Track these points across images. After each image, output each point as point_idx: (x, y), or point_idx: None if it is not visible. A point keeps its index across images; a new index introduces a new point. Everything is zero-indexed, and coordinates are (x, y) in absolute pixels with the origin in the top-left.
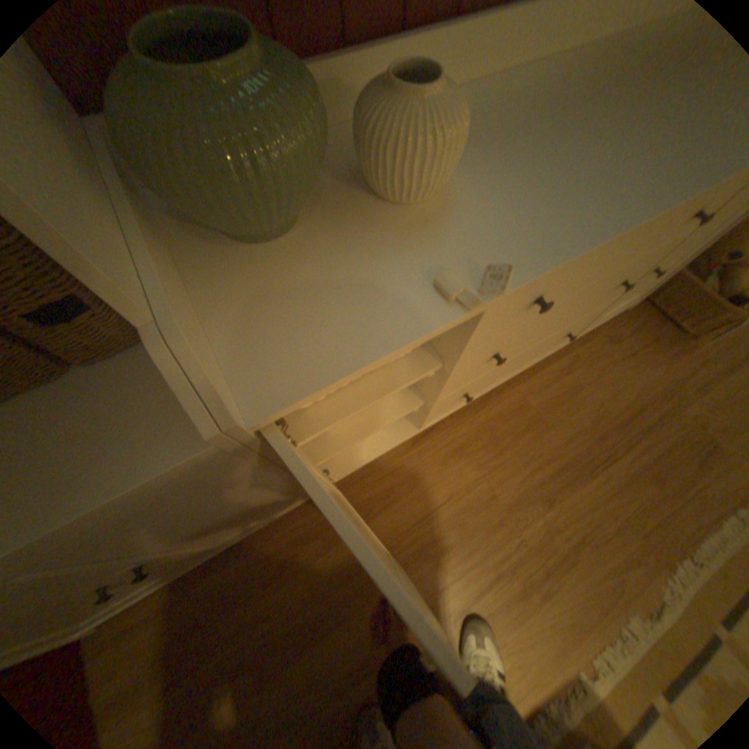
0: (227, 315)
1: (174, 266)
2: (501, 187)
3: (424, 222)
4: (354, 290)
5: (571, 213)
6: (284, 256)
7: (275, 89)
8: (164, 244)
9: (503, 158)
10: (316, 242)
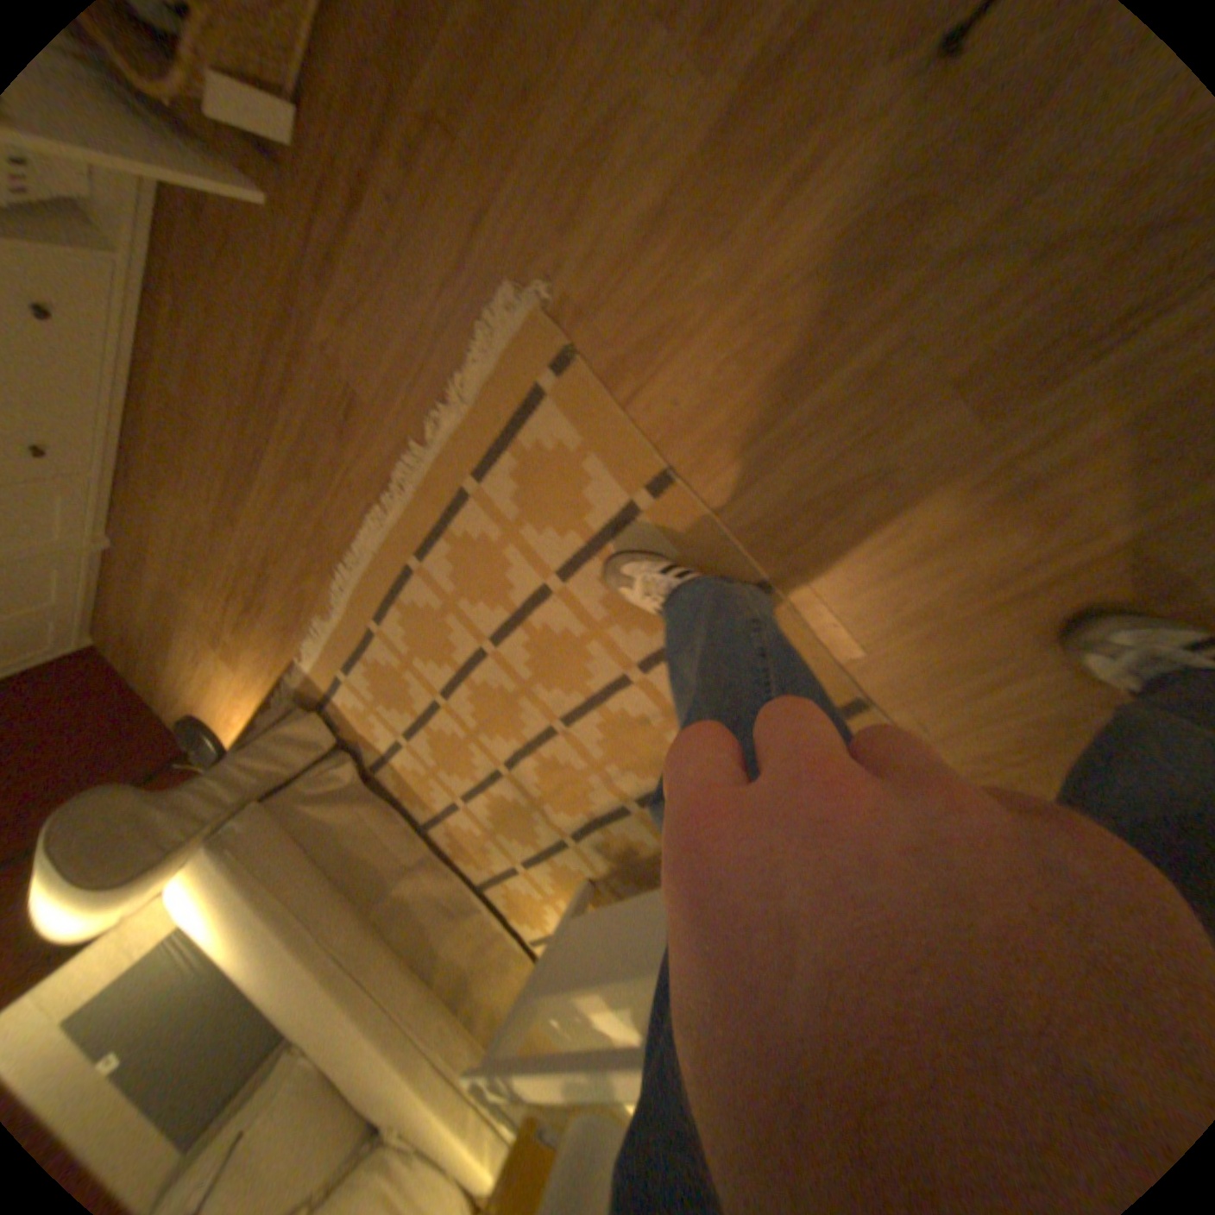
0: None
1: None
2: None
3: None
4: None
5: None
6: None
7: None
8: None
9: None
10: None
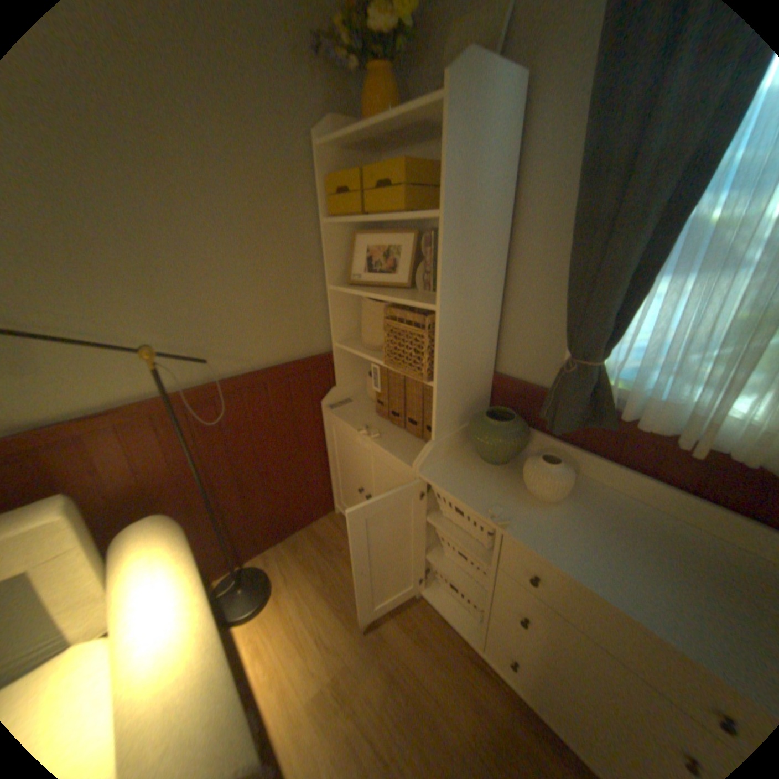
0: (450, 461)
1: (455, 443)
2: (569, 526)
3: (522, 501)
4: (475, 486)
5: (574, 557)
6: (479, 467)
7: (497, 432)
8: (461, 440)
9: (593, 526)
10: (491, 473)
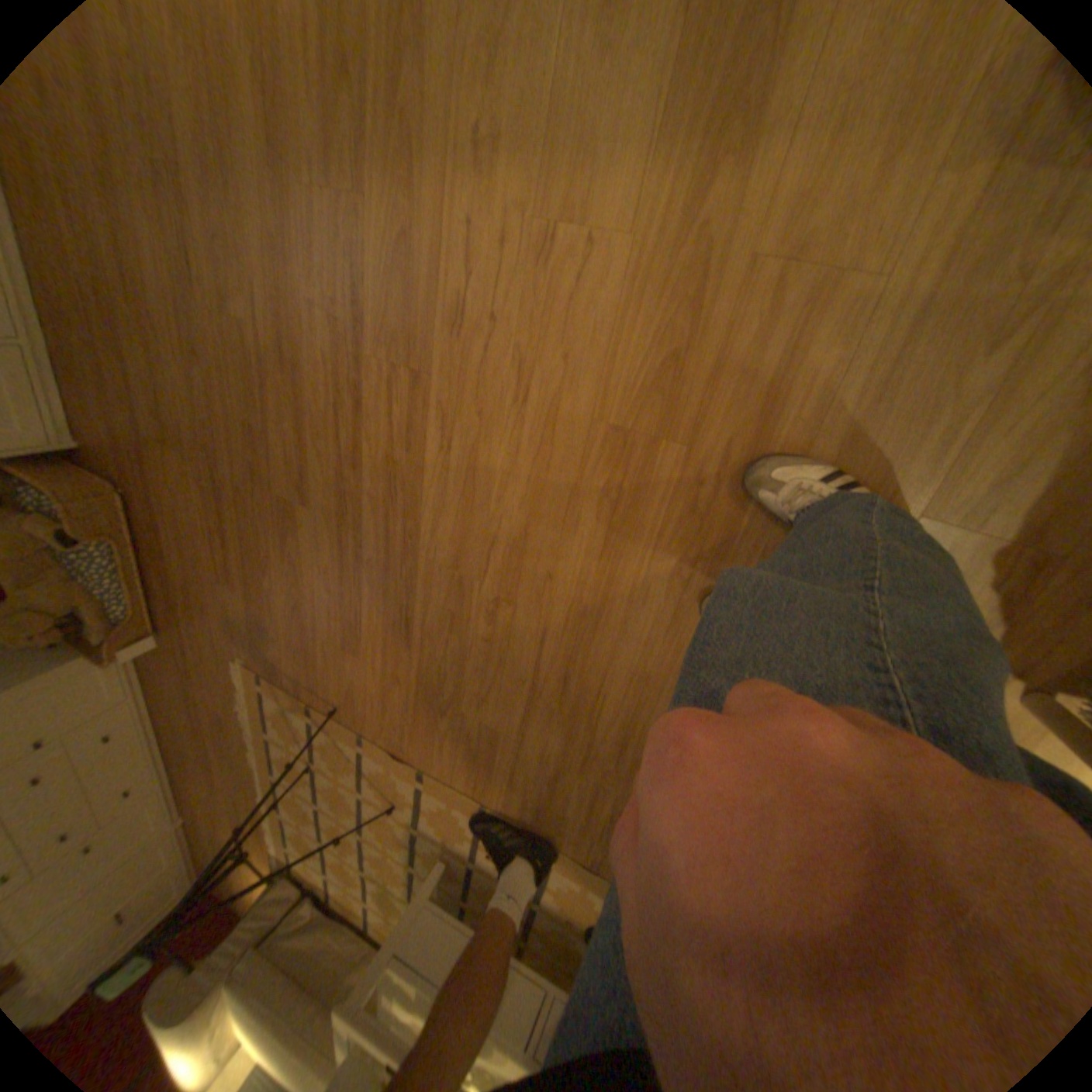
0: None
1: None
2: None
3: None
4: None
5: None
6: None
7: None
8: None
9: None
10: None
